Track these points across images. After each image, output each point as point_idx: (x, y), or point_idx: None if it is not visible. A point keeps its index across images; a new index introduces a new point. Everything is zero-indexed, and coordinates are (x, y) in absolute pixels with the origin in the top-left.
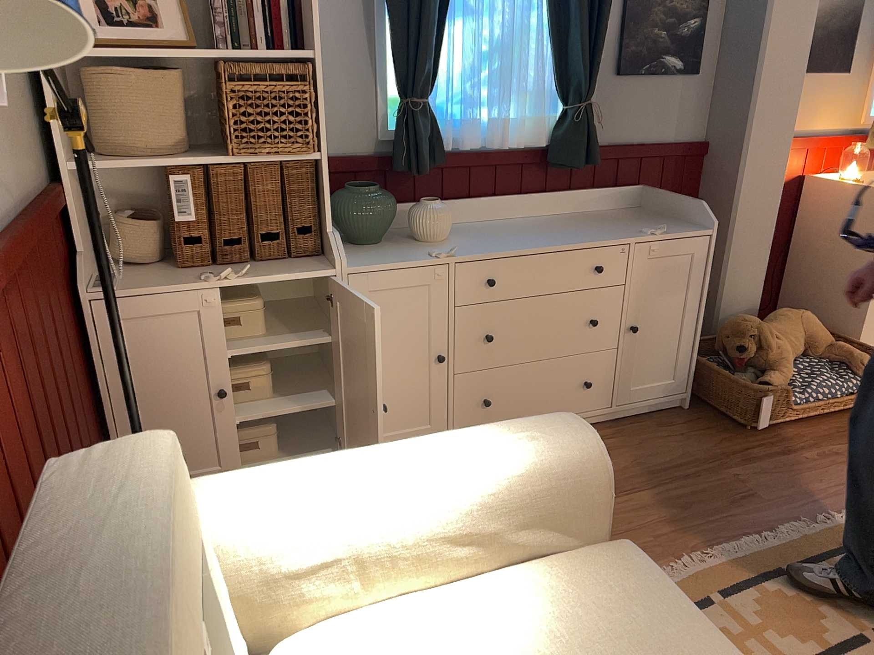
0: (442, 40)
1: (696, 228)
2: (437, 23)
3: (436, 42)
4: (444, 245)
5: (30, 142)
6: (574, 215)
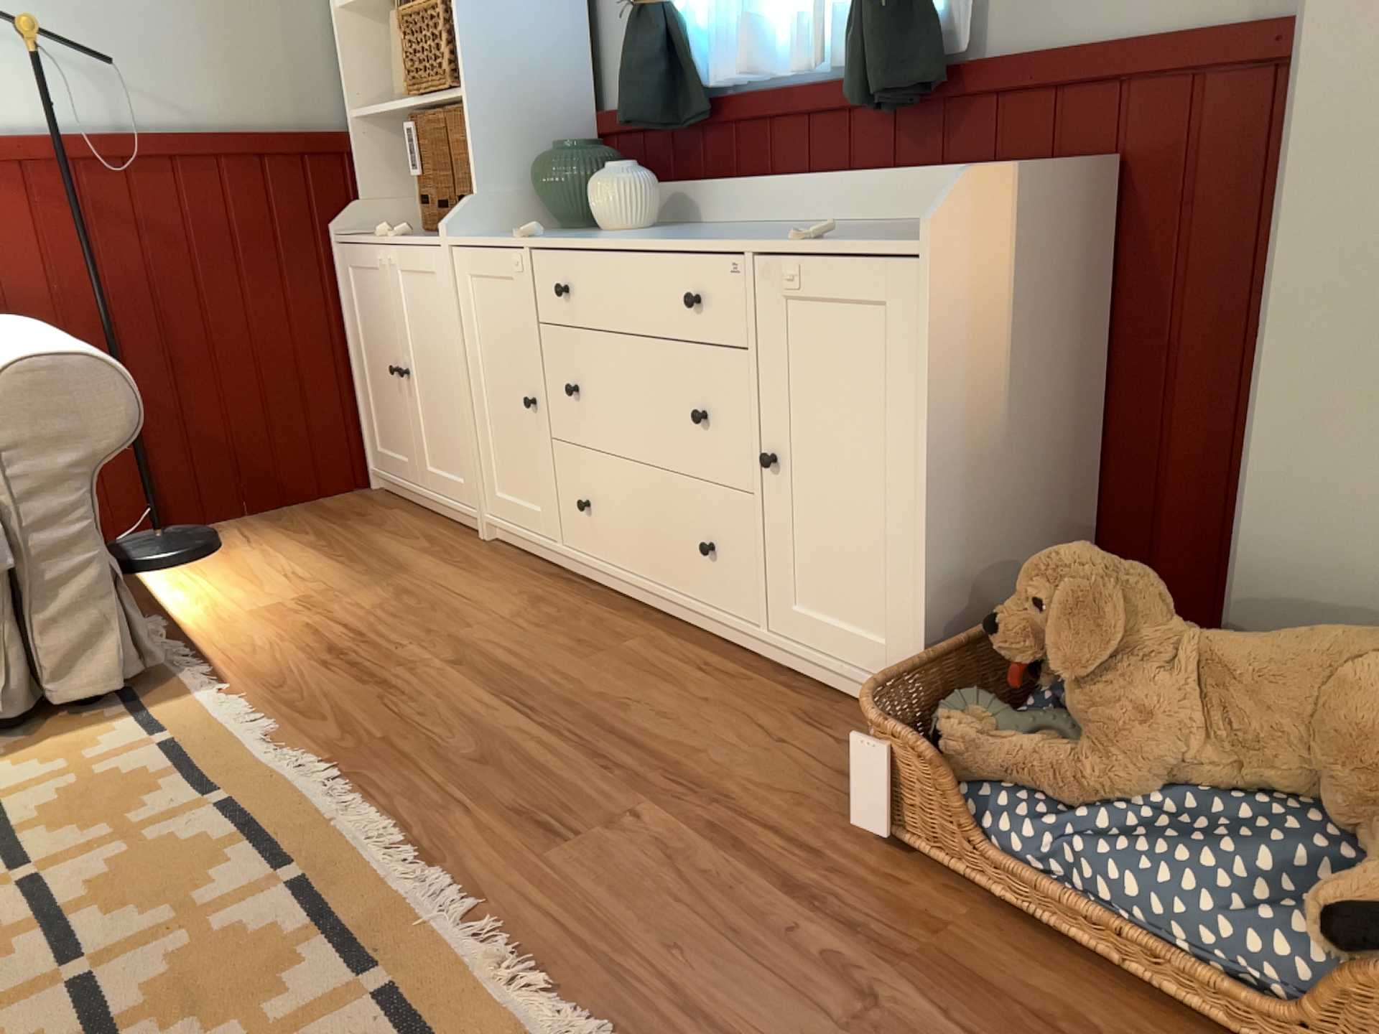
0: None
1: (921, 238)
2: None
3: None
4: (594, 234)
5: (305, 89)
6: (900, 223)
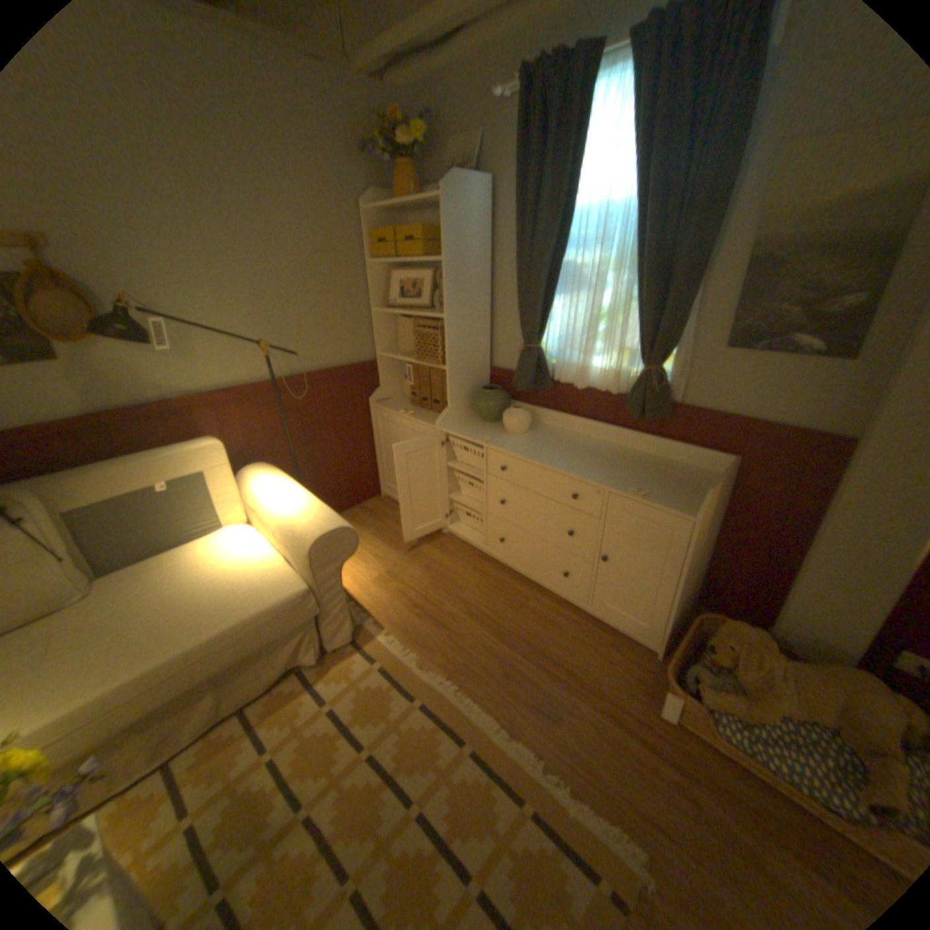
0: (552, 307)
1: (690, 510)
2: (539, 297)
3: (544, 309)
4: (508, 437)
5: (359, 343)
6: (644, 457)
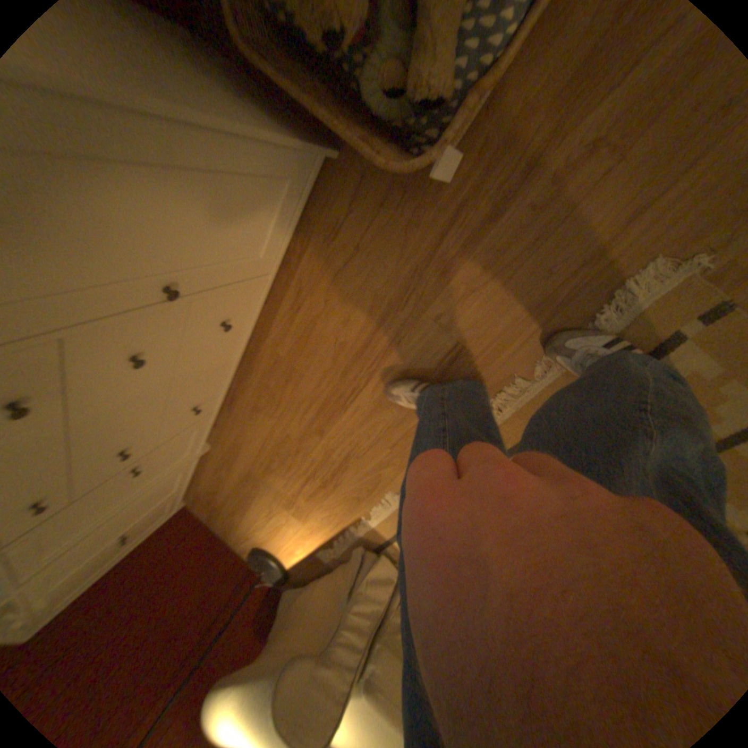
0: None
1: None
2: None
3: None
4: None
5: None
6: None
